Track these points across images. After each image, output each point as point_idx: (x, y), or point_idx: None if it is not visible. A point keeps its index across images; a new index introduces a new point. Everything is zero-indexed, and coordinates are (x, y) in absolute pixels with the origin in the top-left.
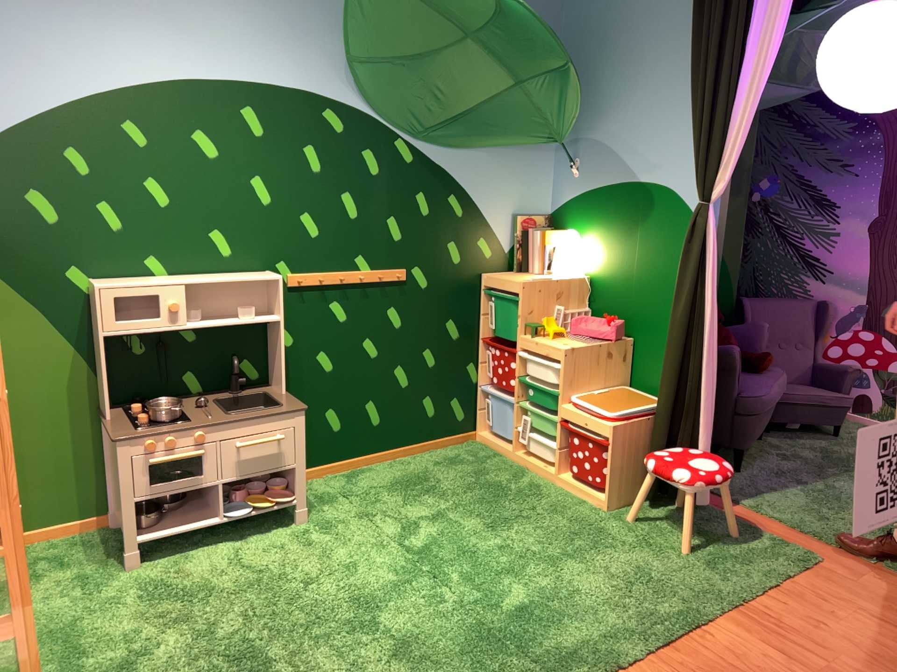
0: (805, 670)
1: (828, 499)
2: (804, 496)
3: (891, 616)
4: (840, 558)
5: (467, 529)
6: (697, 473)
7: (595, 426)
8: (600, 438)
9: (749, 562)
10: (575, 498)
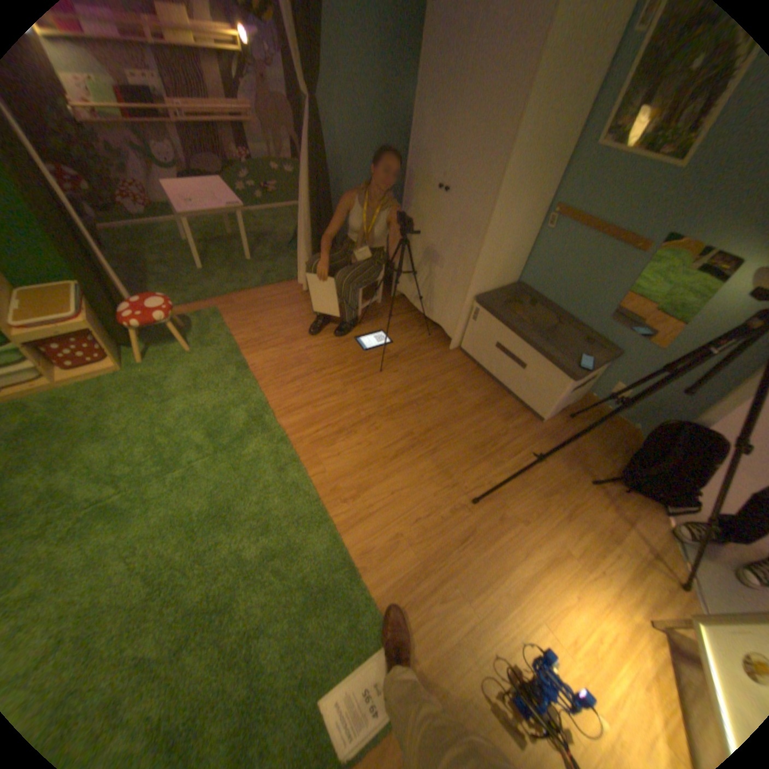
0: (282, 346)
1: (168, 282)
2: (159, 288)
3: (261, 309)
4: (217, 303)
5: (89, 456)
6: (159, 310)
7: (66, 329)
8: (72, 335)
9: (207, 331)
10: (87, 382)
